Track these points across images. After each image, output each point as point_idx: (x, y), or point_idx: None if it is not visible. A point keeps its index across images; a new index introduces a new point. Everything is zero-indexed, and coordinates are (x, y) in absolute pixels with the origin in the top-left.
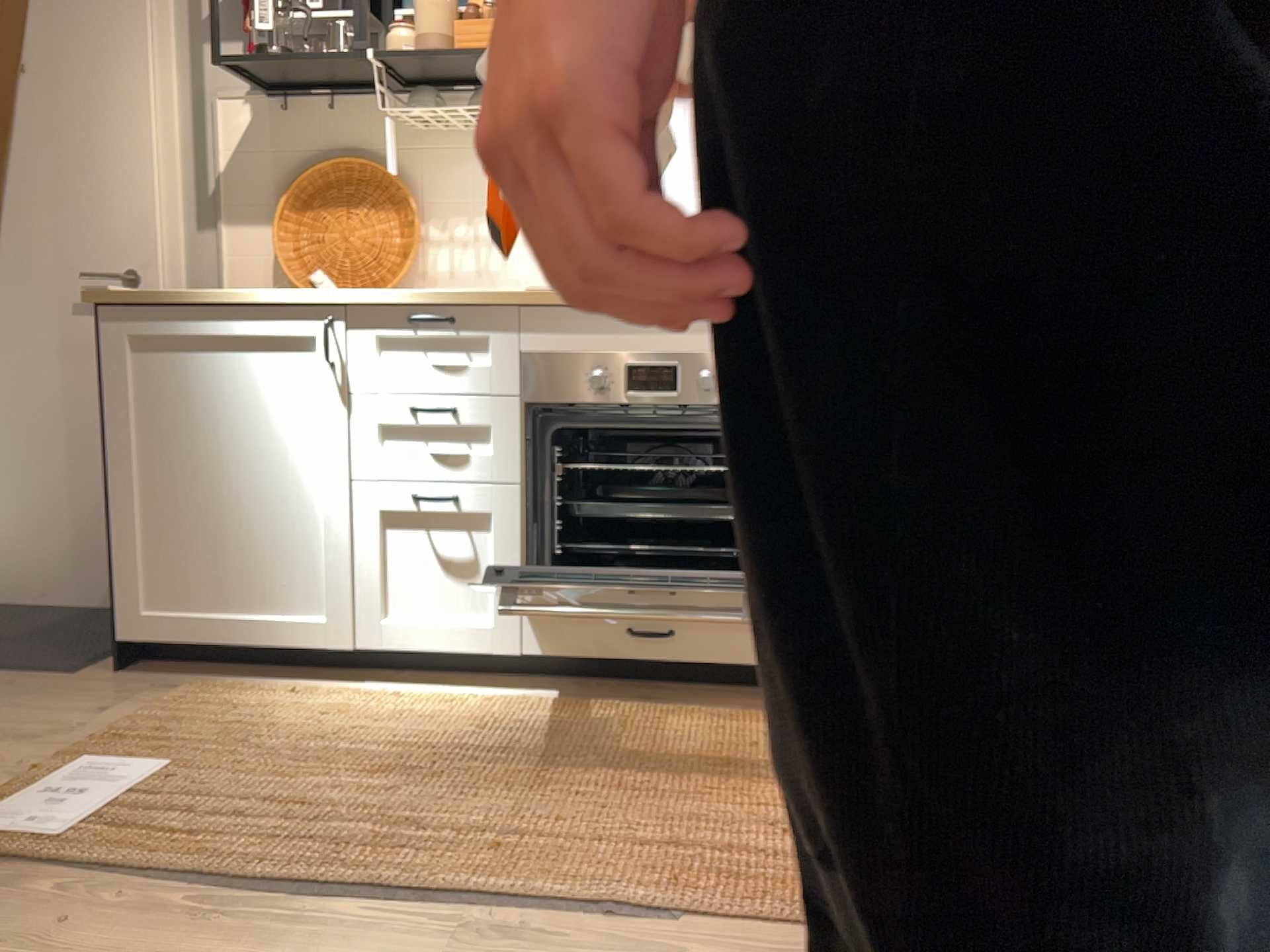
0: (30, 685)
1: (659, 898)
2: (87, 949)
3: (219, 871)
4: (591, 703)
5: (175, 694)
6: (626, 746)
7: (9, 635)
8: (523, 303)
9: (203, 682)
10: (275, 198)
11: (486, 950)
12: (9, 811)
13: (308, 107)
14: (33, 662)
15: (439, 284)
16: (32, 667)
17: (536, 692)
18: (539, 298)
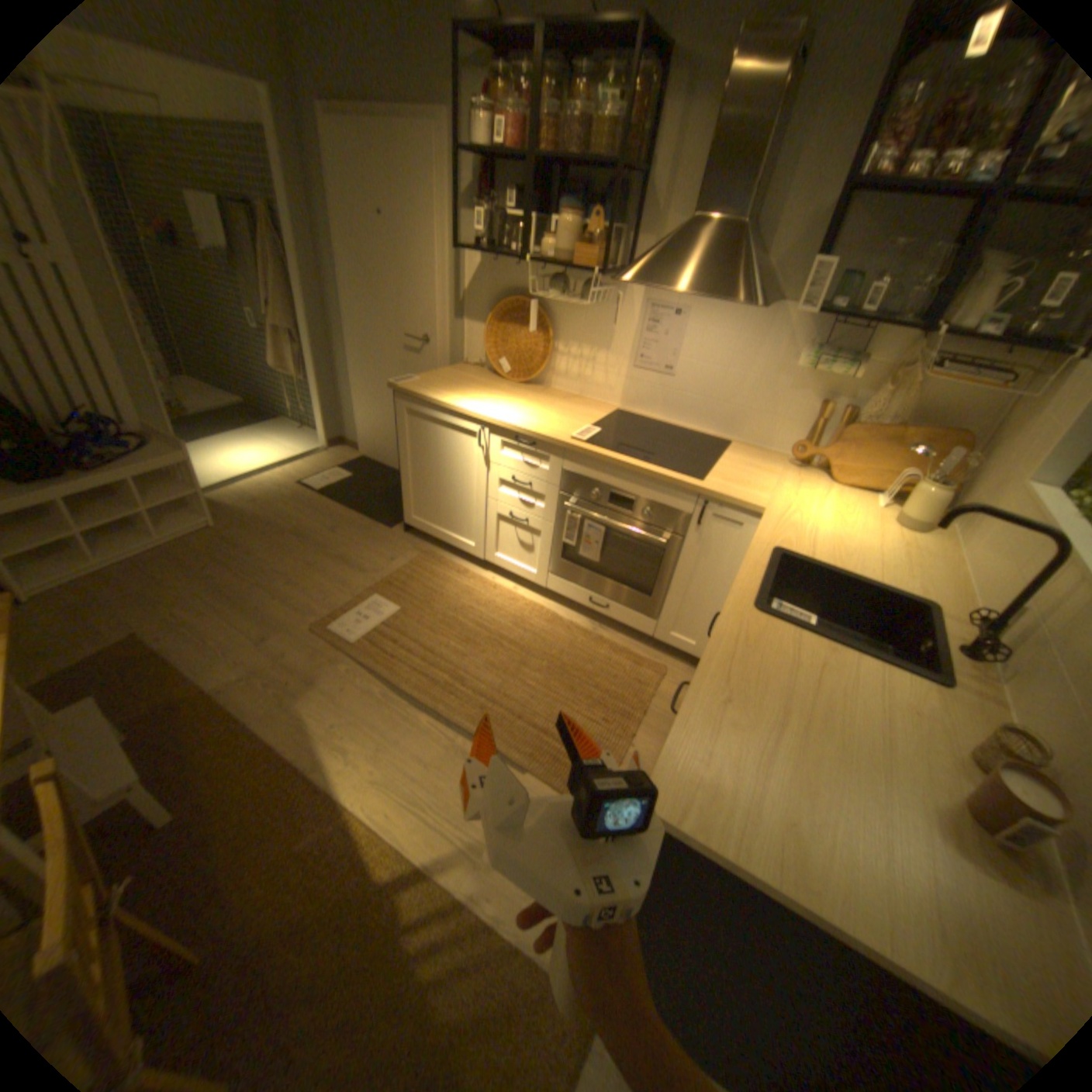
0: (376, 531)
1: (521, 755)
2: (347, 699)
3: (394, 677)
4: (568, 617)
5: (419, 556)
6: (562, 656)
7: (379, 491)
8: (566, 448)
9: (431, 551)
10: (490, 310)
11: (455, 754)
12: (346, 617)
13: (509, 261)
14: (381, 516)
15: (560, 377)
16: (380, 519)
17: (550, 600)
18: (573, 449)
